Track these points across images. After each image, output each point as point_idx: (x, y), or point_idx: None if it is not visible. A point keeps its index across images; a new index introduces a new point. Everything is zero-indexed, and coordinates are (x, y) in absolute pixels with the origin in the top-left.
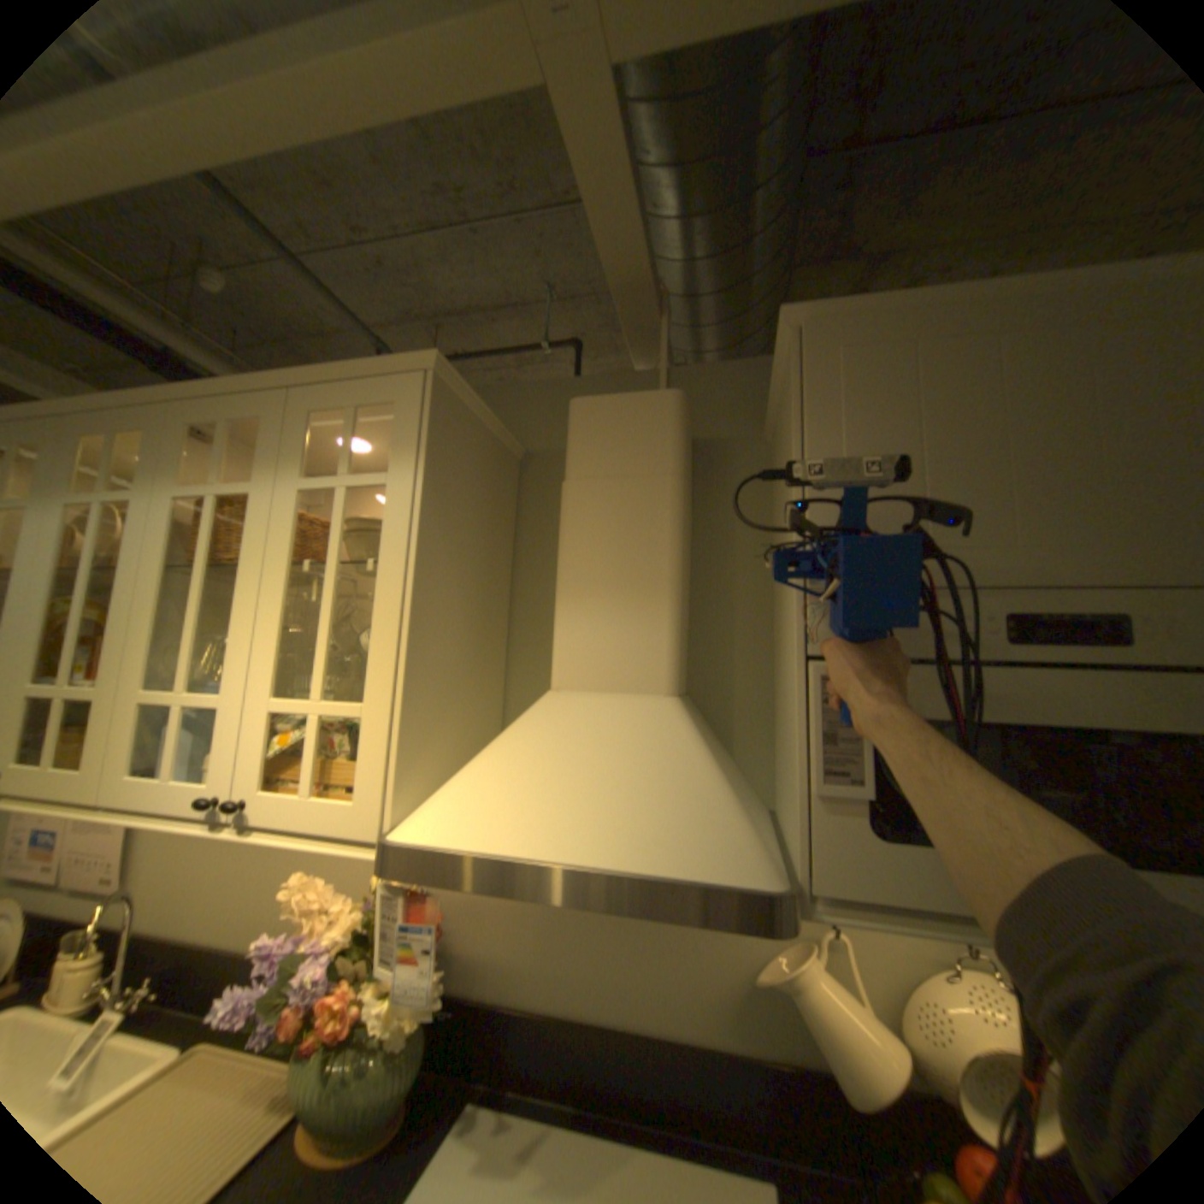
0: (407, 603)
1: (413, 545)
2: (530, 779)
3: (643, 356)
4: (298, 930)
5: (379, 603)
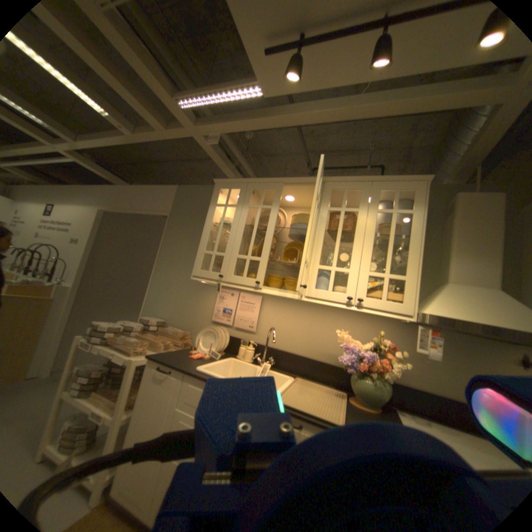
0: (422, 249)
1: (423, 233)
2: (465, 305)
3: (459, 178)
4: (350, 346)
5: (412, 248)
